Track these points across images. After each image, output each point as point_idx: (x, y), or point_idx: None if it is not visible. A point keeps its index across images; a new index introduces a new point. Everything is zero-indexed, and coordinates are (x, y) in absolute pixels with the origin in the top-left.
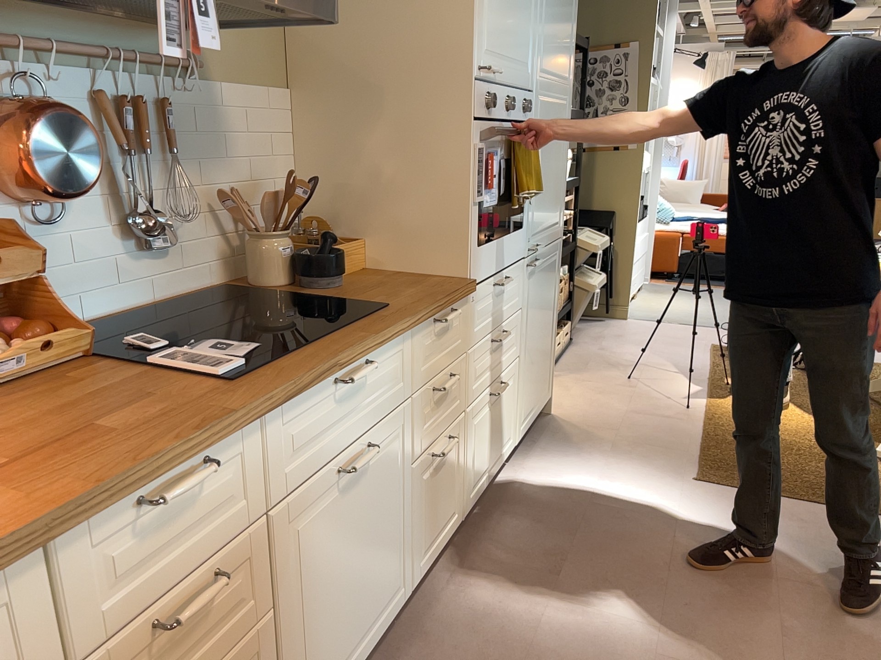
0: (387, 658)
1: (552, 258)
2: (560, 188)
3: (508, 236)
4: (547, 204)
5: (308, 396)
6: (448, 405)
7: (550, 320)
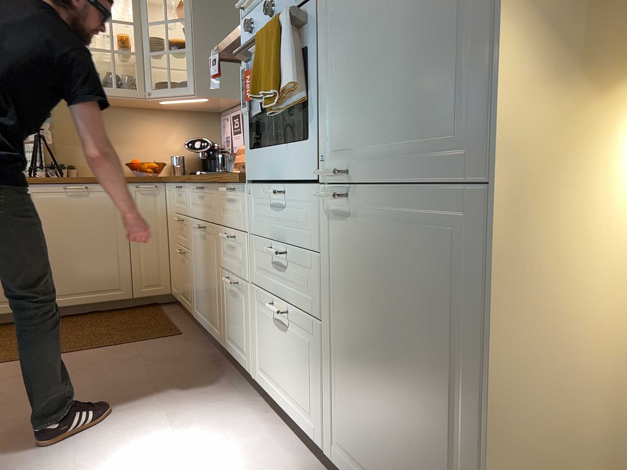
0: (215, 357)
1: (431, 223)
2: (453, 54)
3: (285, 146)
4: (383, 100)
5: (192, 186)
6: (238, 259)
7: (437, 376)
